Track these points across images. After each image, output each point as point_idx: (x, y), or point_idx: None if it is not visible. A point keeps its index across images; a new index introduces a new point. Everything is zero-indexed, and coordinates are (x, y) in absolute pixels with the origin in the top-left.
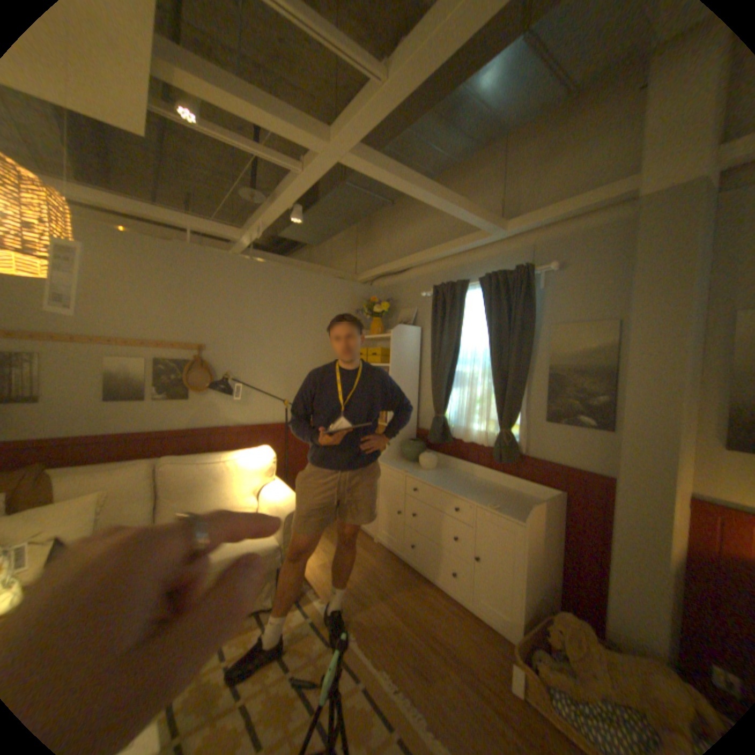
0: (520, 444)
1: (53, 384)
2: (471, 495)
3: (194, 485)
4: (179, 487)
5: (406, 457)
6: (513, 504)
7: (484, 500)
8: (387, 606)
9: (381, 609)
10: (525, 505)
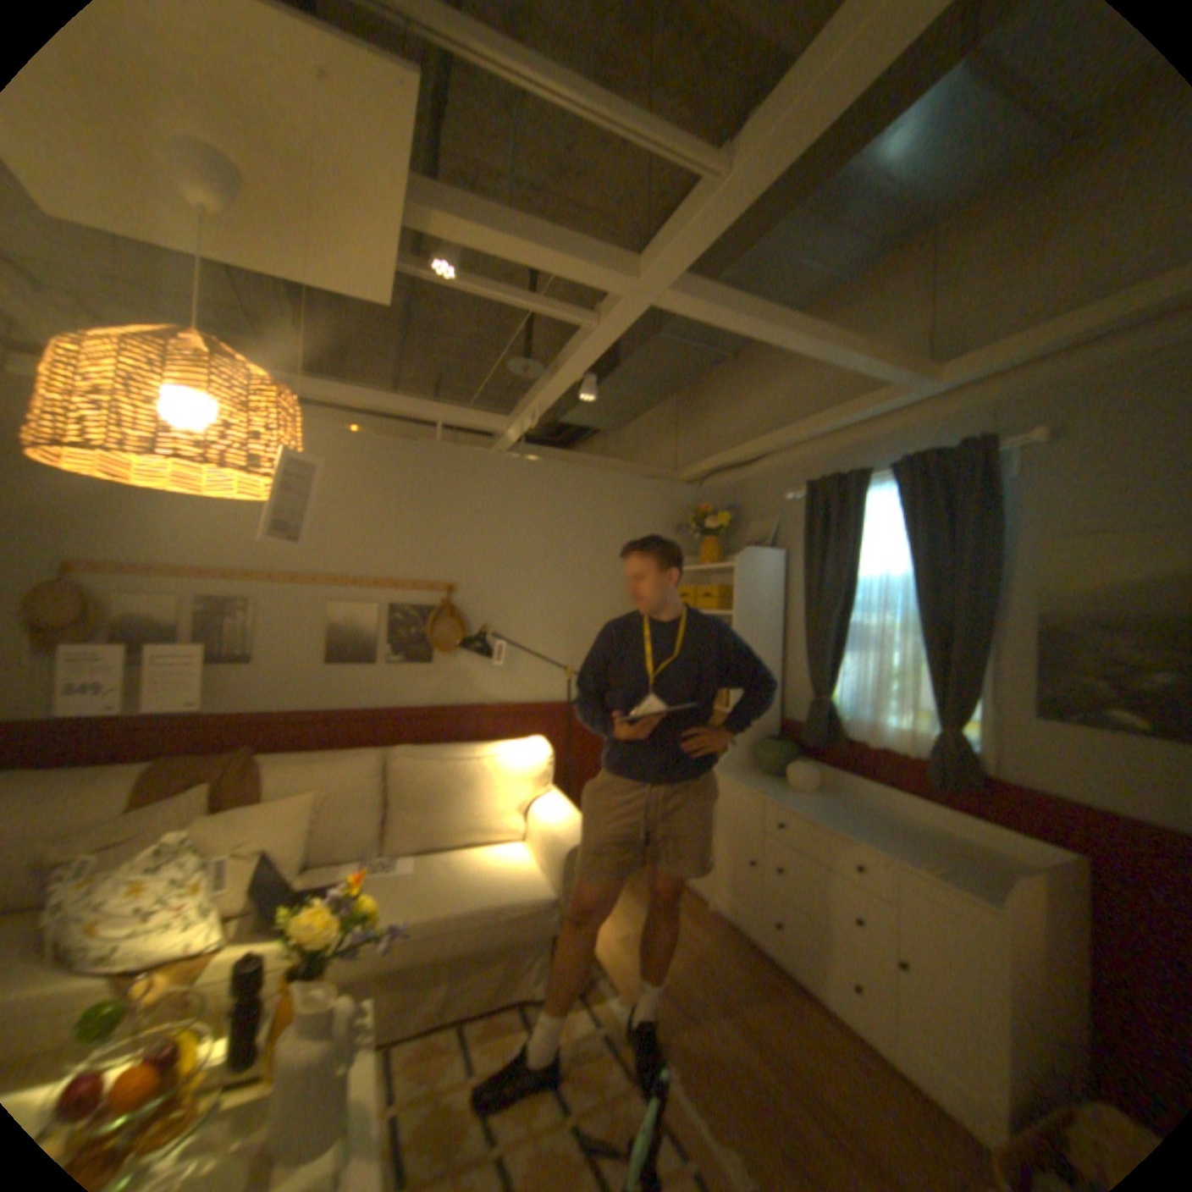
0: (984, 756)
1: (270, 639)
2: (888, 845)
3: (439, 790)
4: (418, 792)
5: (765, 767)
6: (975, 870)
7: (914, 857)
8: (735, 1027)
9: (725, 1031)
10: (999, 874)
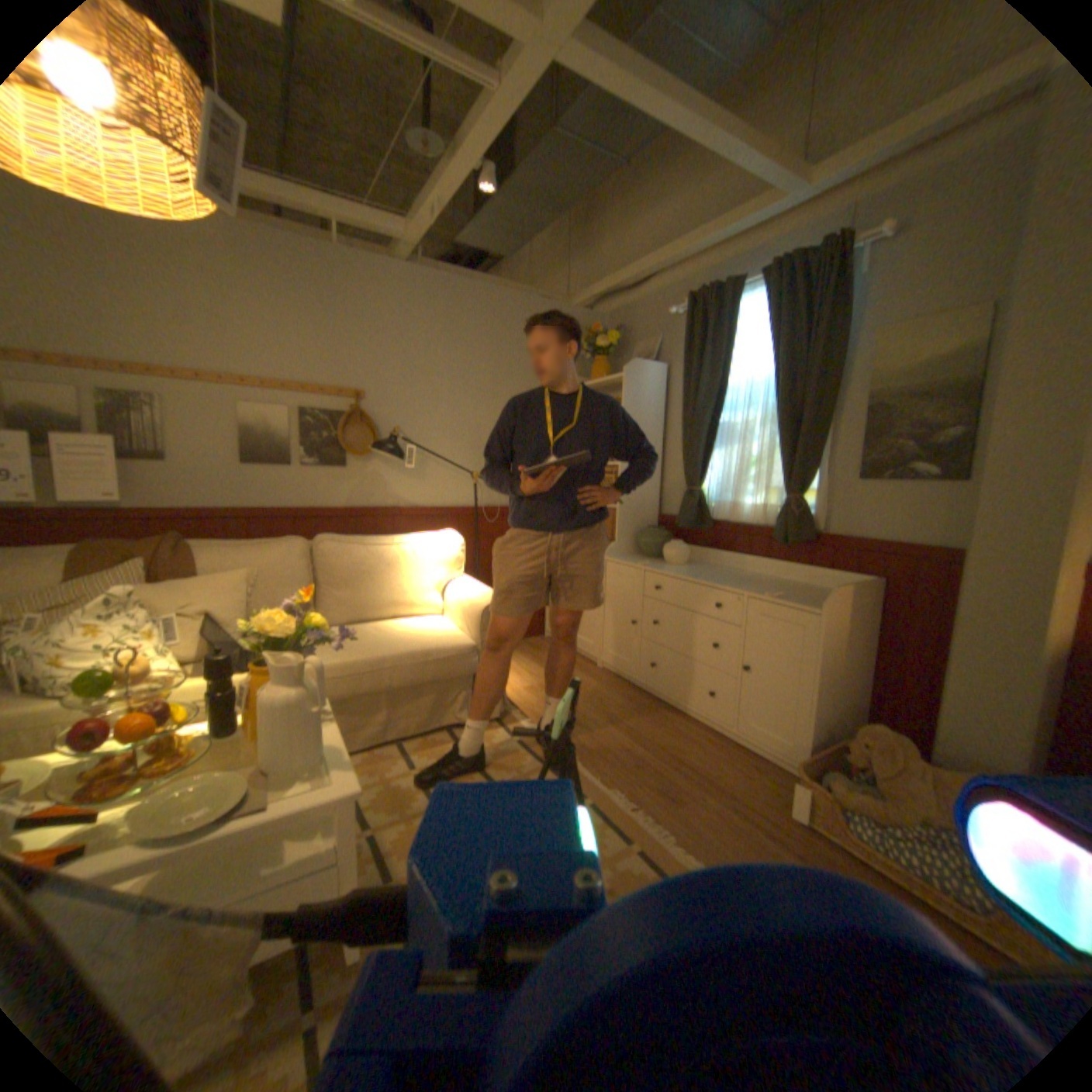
0: (817, 516)
1: (179, 435)
2: (740, 586)
3: (363, 568)
4: (344, 570)
5: (644, 553)
6: (803, 595)
7: (759, 590)
8: (618, 730)
9: (611, 732)
10: (820, 596)
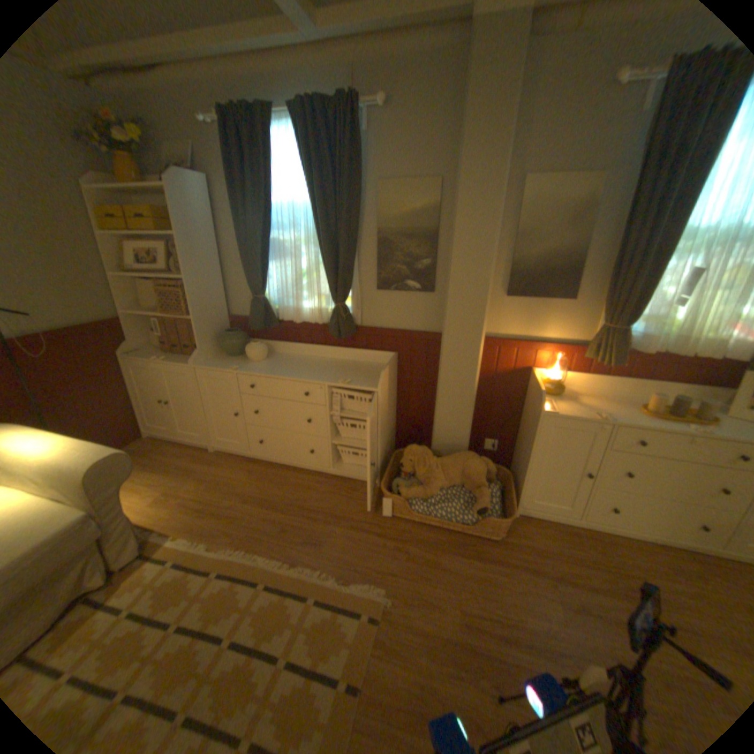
0: (354, 316)
1: None
2: (318, 376)
3: None
4: None
5: (225, 351)
6: (358, 374)
7: (332, 378)
8: (252, 505)
9: (248, 511)
10: (367, 372)
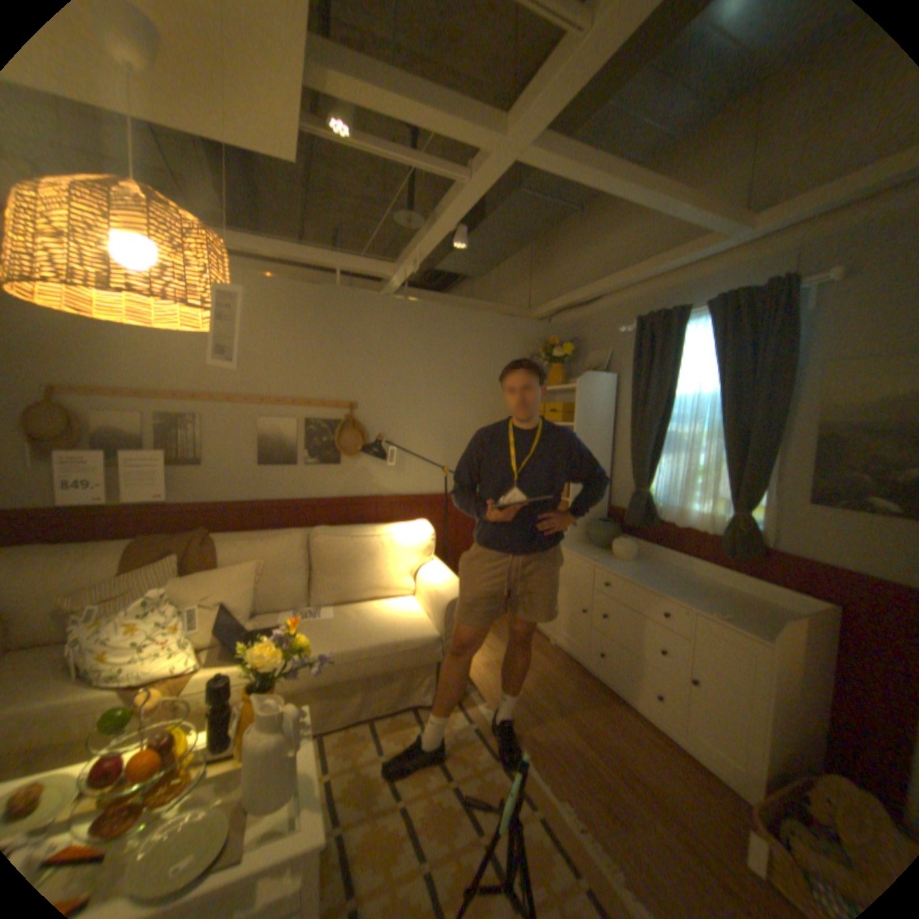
0: (766, 533)
1: (213, 446)
2: (688, 598)
3: (349, 559)
4: (333, 560)
5: (594, 541)
6: (753, 616)
7: (707, 606)
8: (569, 723)
9: (562, 726)
10: (772, 619)
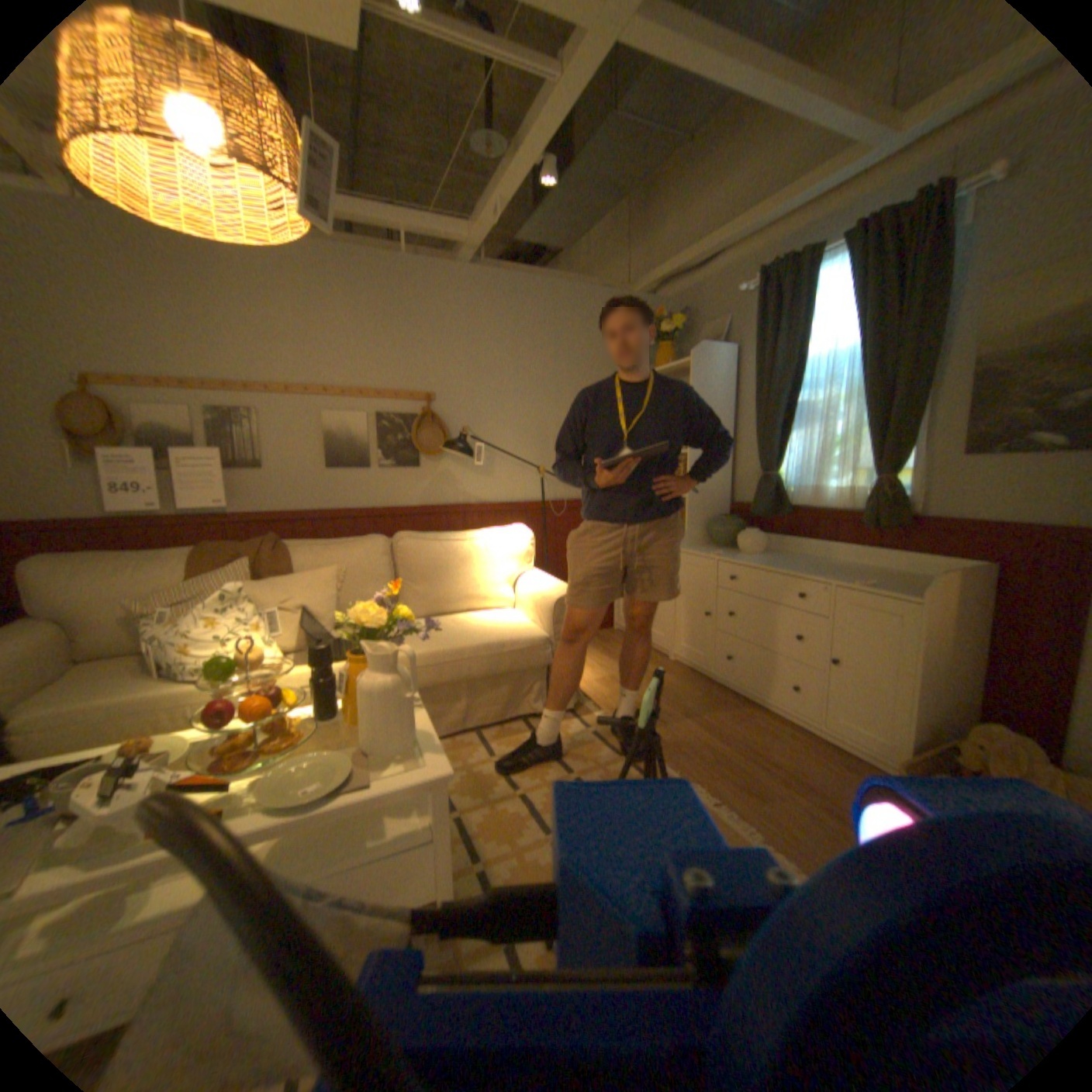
0: (914, 498)
1: (274, 444)
2: (826, 574)
3: (439, 563)
4: (422, 565)
5: (717, 543)
6: (900, 583)
7: (848, 579)
8: (695, 723)
9: (687, 726)
10: (920, 584)
